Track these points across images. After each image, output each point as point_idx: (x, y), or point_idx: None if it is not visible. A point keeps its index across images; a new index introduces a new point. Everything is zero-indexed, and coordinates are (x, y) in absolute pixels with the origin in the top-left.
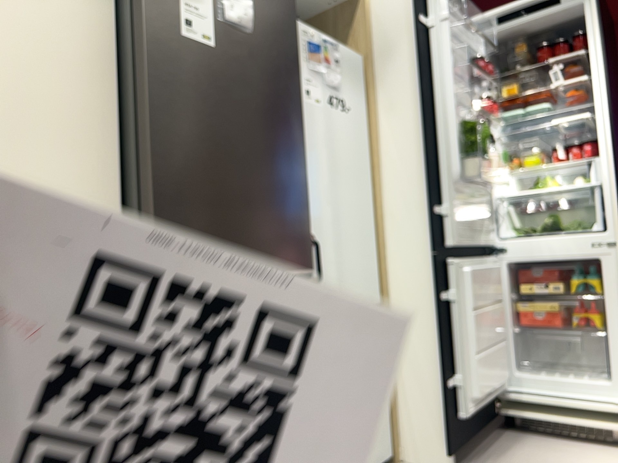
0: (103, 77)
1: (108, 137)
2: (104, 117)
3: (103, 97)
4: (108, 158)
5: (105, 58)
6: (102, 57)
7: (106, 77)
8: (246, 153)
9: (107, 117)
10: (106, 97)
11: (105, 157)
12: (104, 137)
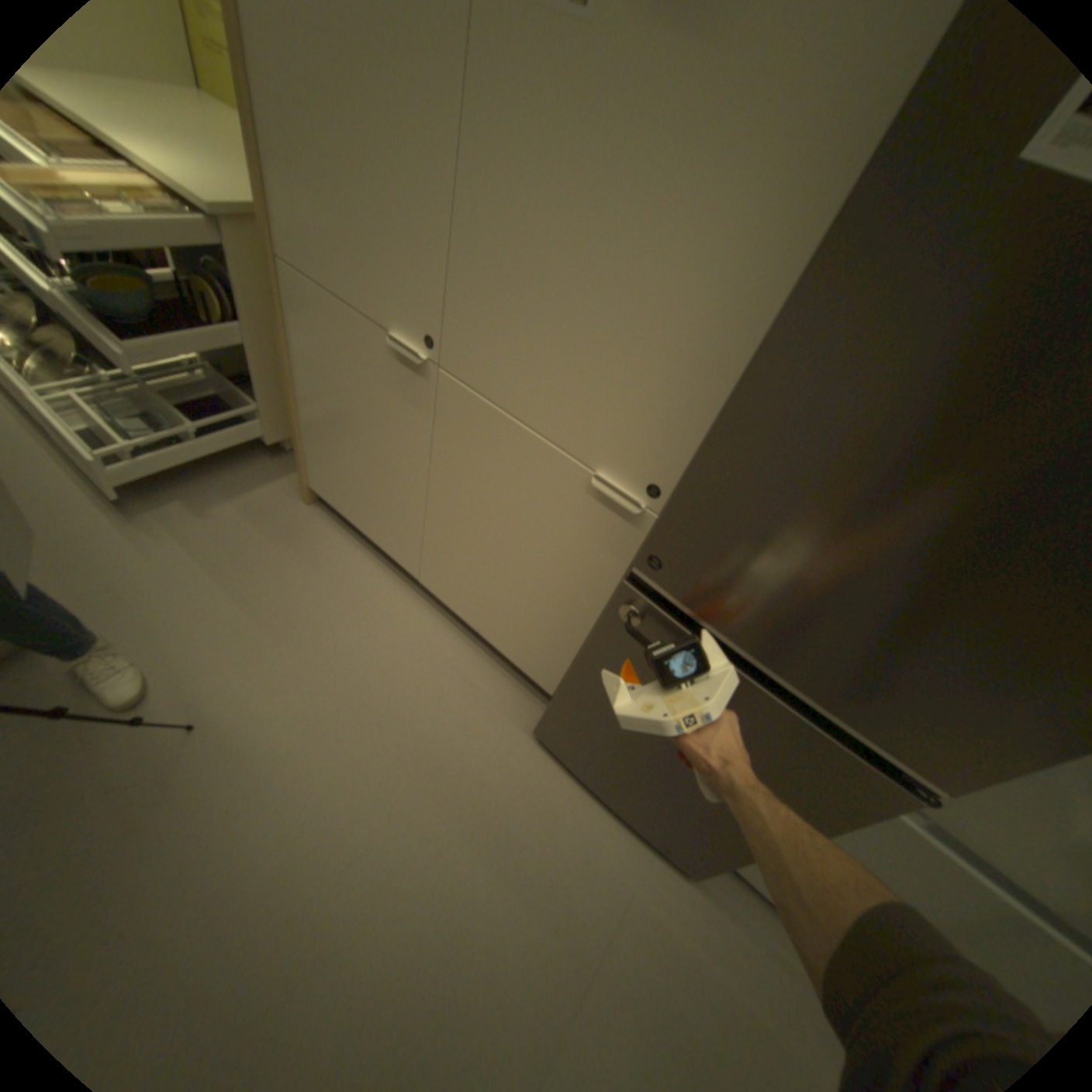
0: (799, 235)
1: (738, 353)
2: (753, 316)
3: (774, 278)
4: (721, 385)
5: (832, 187)
6: (826, 186)
7: (804, 236)
8: (975, 533)
9: (758, 319)
10: (779, 280)
11: (716, 382)
12: (733, 351)
